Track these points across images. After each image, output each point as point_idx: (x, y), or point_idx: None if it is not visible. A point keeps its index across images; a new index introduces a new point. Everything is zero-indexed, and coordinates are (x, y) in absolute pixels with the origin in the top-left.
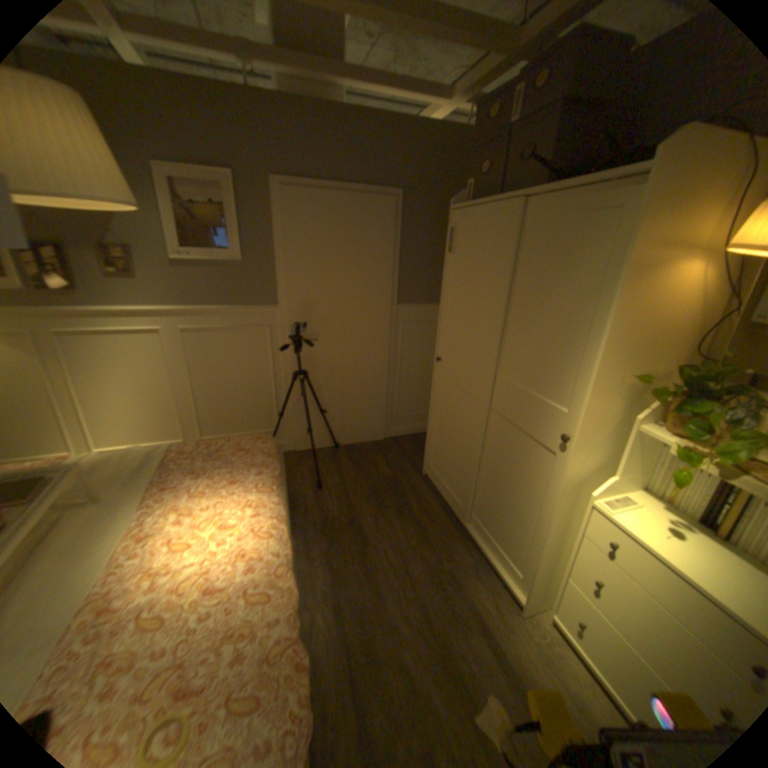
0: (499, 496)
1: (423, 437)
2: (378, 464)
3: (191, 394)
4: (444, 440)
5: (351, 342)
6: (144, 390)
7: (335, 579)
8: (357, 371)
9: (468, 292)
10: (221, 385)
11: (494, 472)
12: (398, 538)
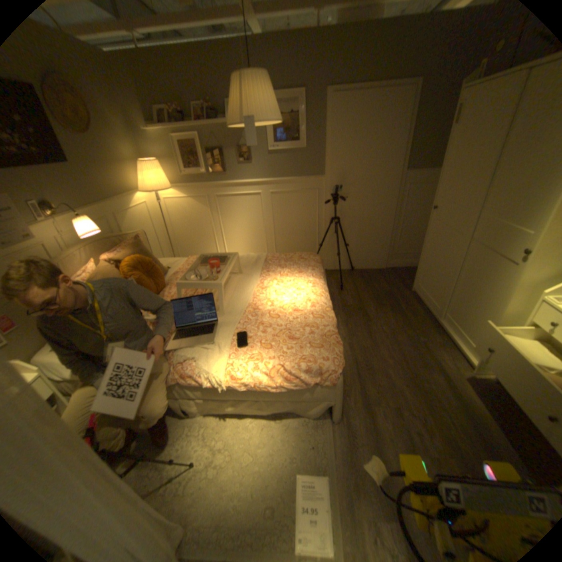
0: (469, 299)
1: (415, 269)
2: (379, 282)
3: (272, 231)
4: (431, 266)
5: (368, 199)
6: (250, 227)
7: (349, 333)
8: (370, 220)
9: (466, 154)
10: (287, 226)
11: (467, 283)
12: (390, 321)
